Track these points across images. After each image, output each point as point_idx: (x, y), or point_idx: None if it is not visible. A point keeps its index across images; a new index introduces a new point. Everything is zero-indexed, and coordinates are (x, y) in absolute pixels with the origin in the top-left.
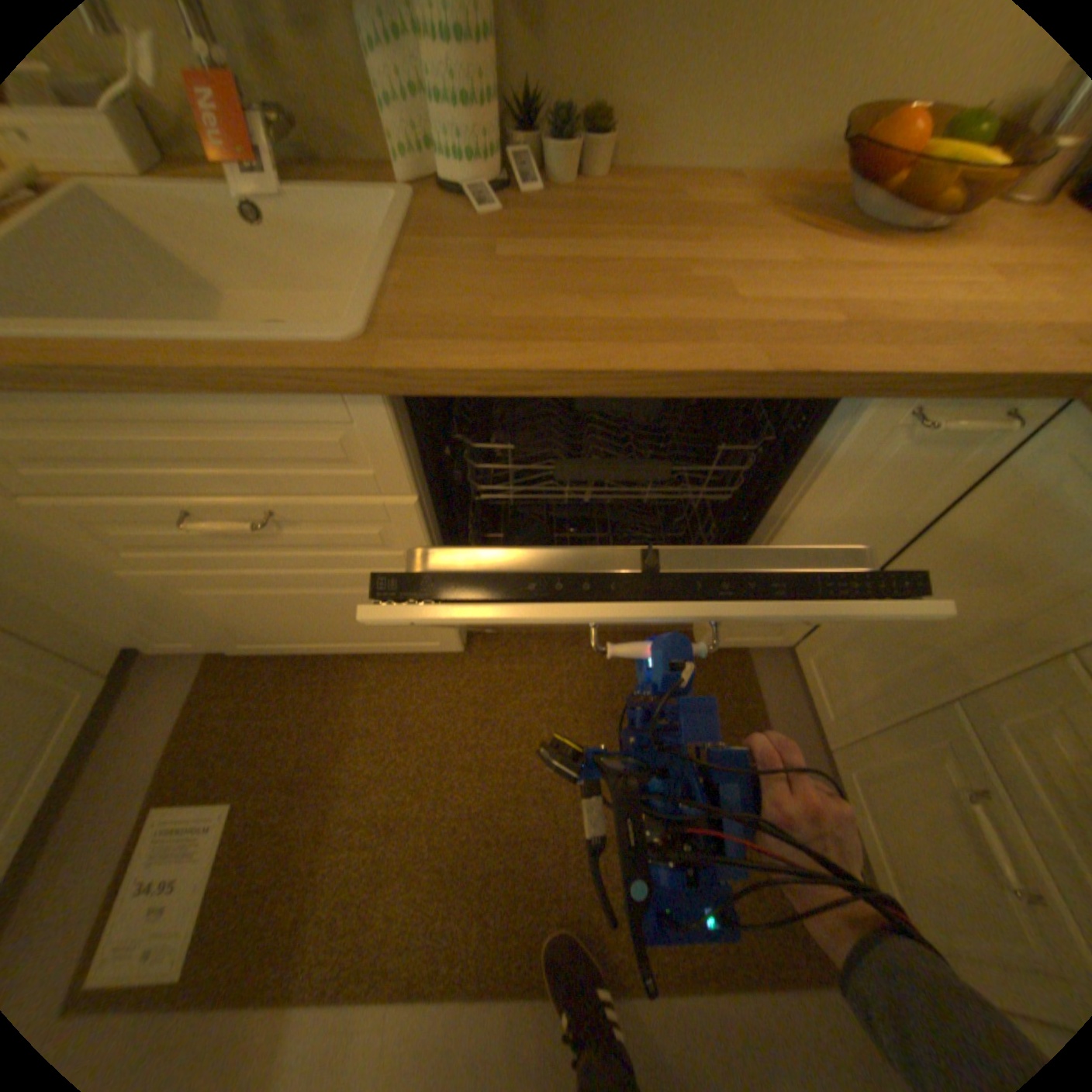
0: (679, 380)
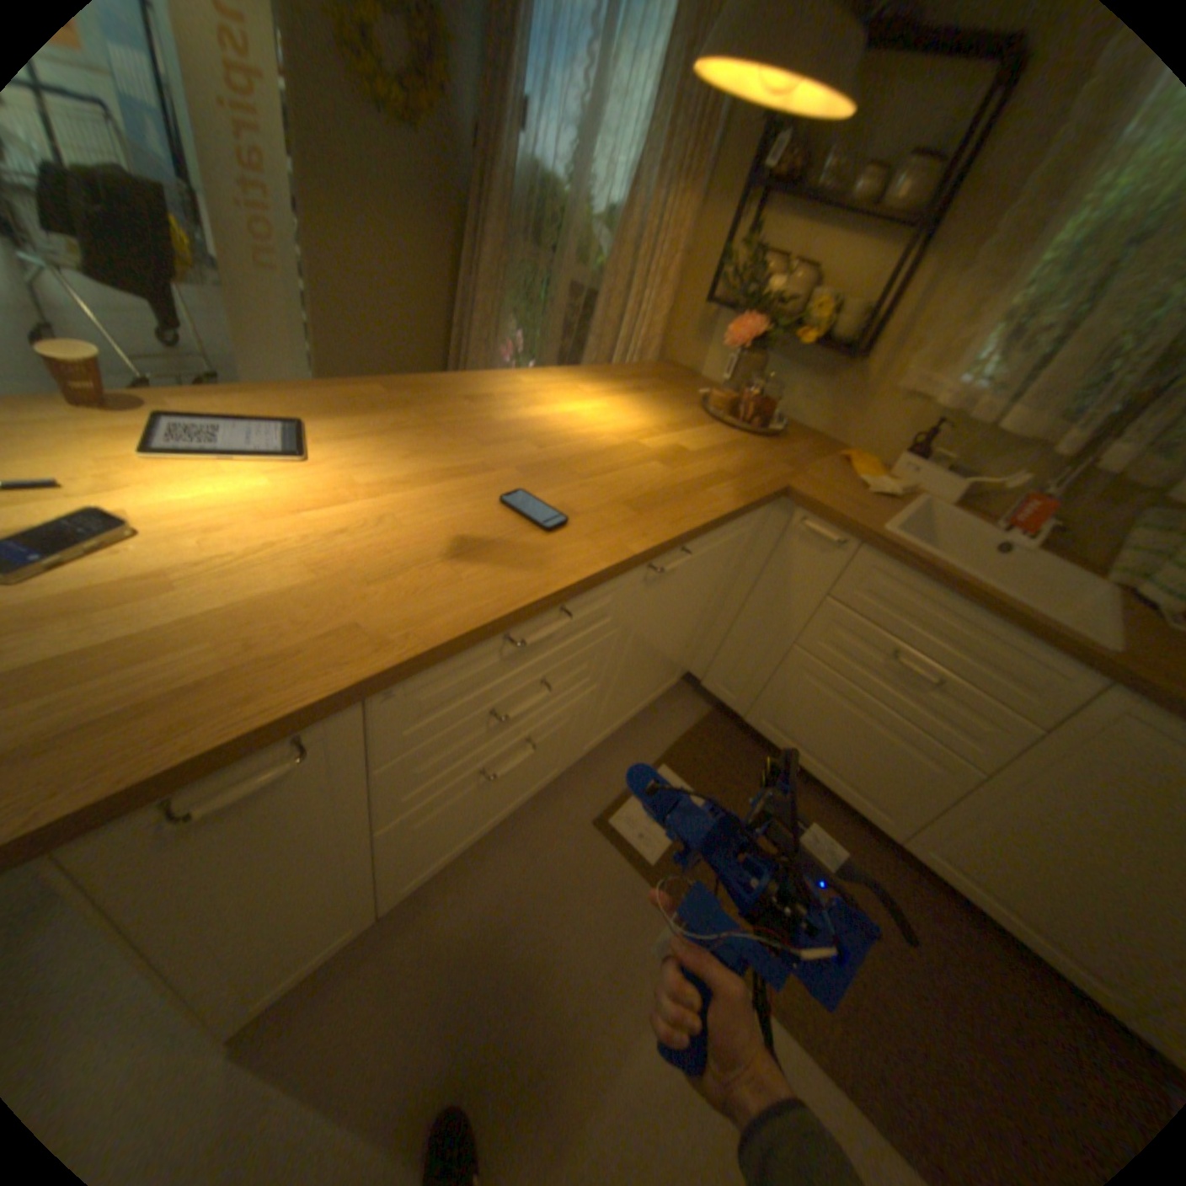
0: None
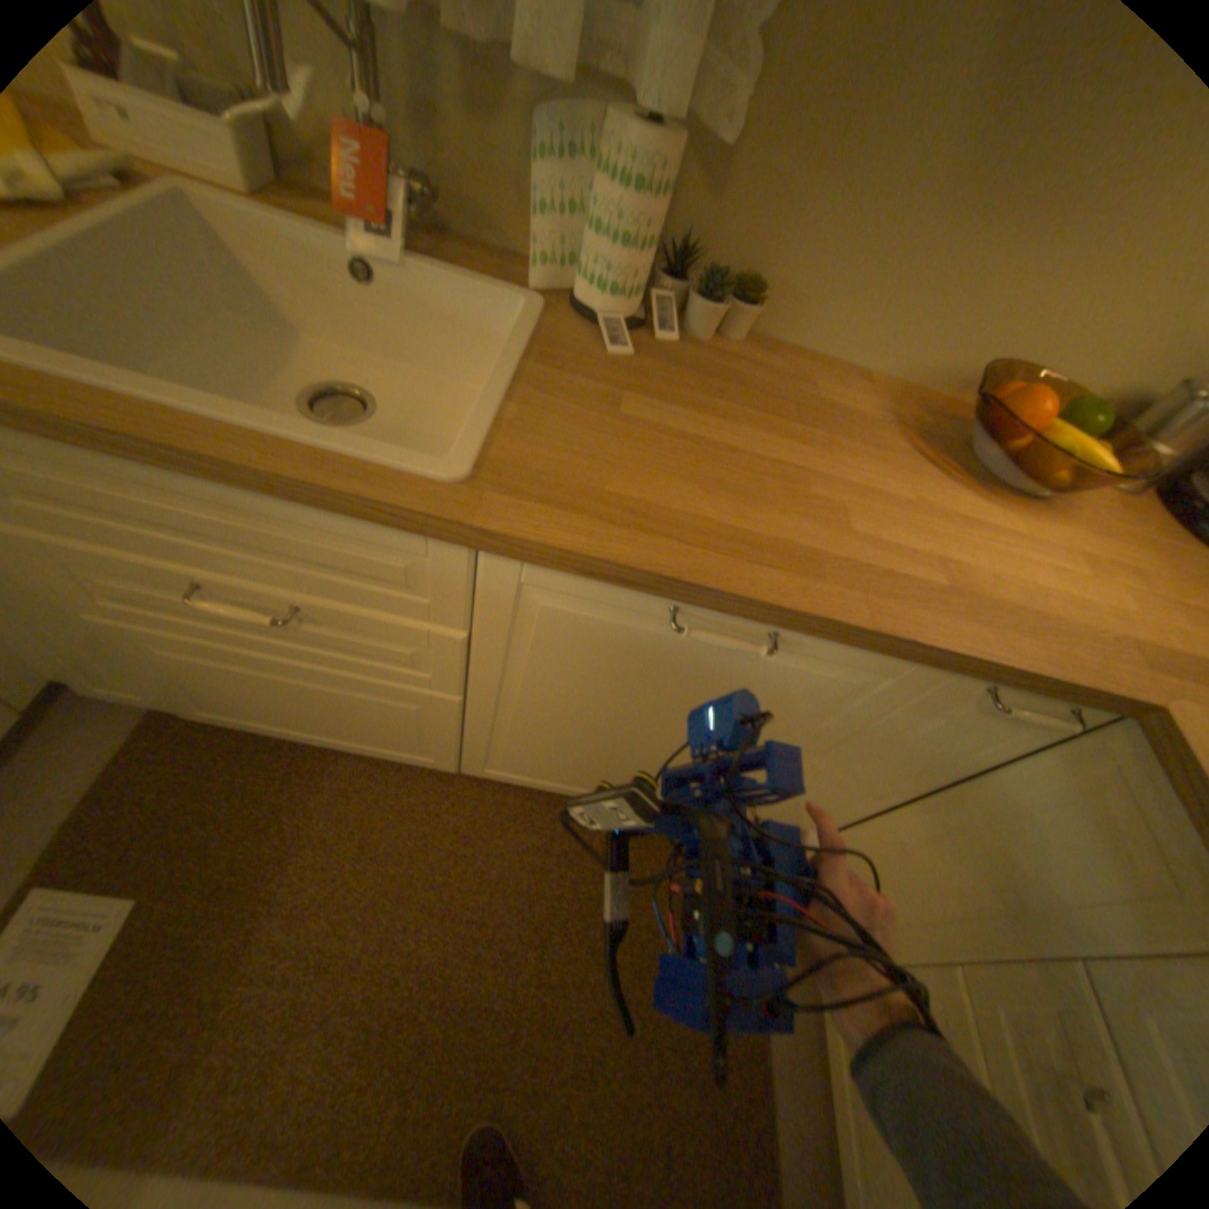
0: (782, 614)
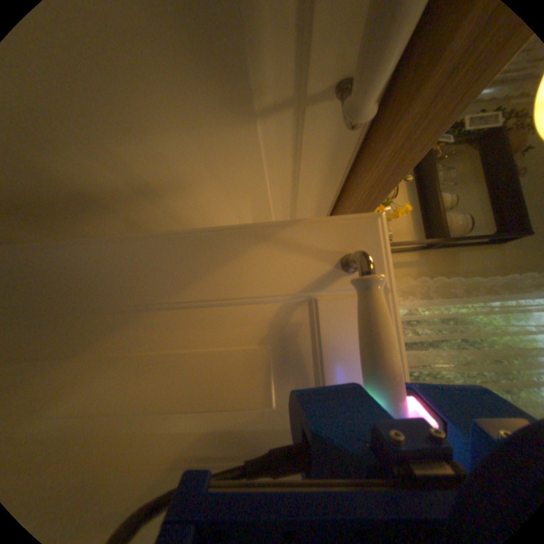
0: None
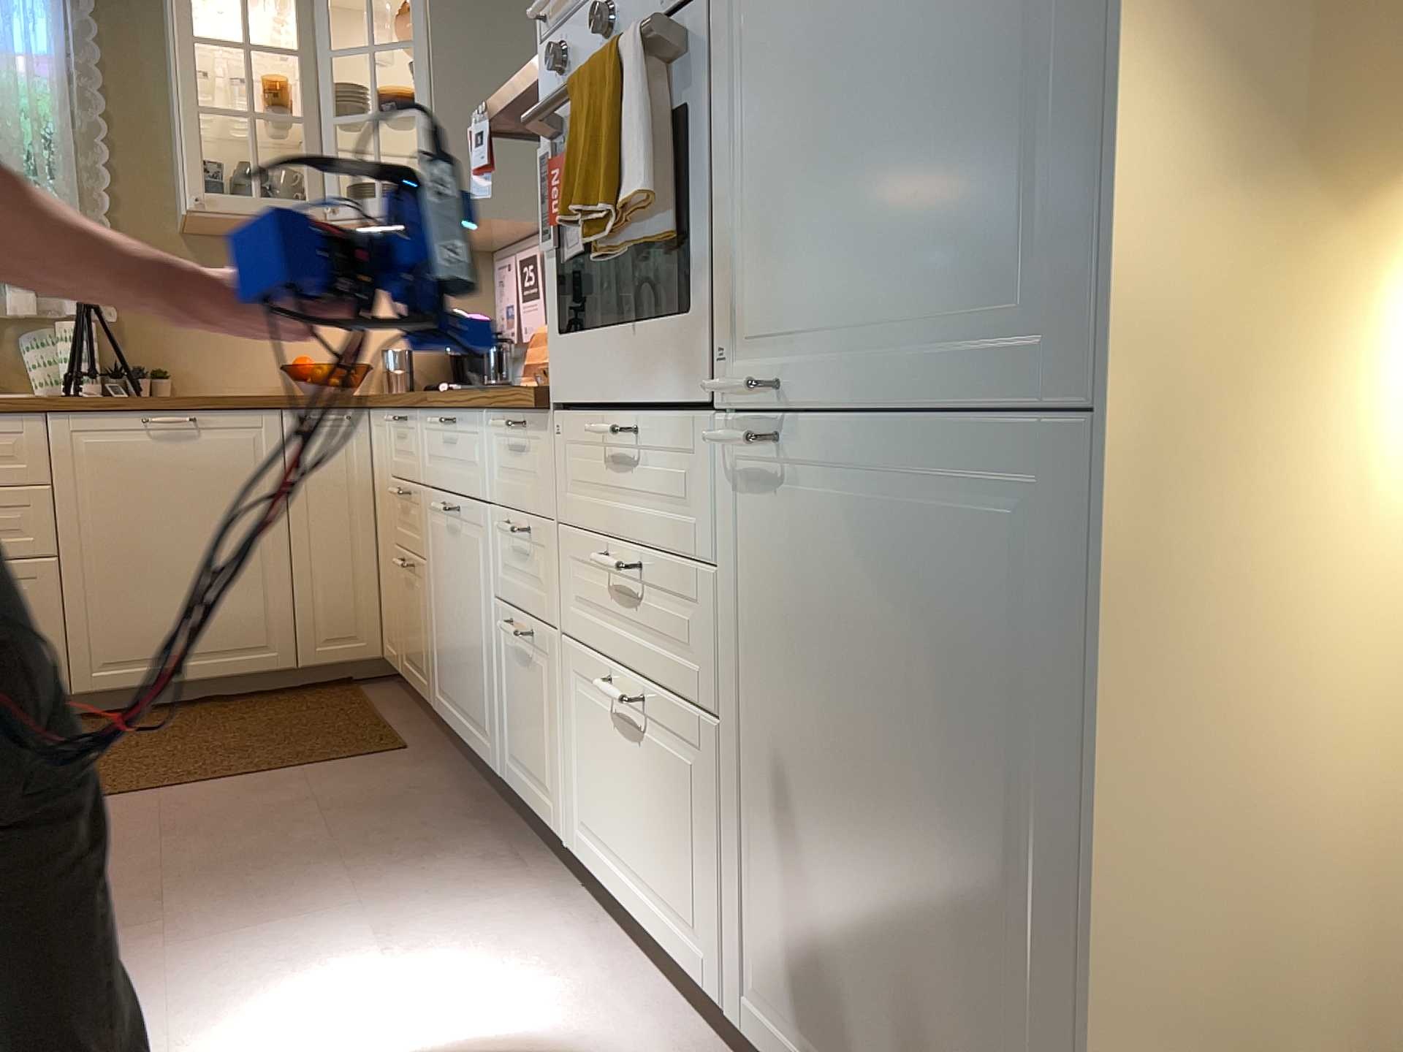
0: (182, 401)
